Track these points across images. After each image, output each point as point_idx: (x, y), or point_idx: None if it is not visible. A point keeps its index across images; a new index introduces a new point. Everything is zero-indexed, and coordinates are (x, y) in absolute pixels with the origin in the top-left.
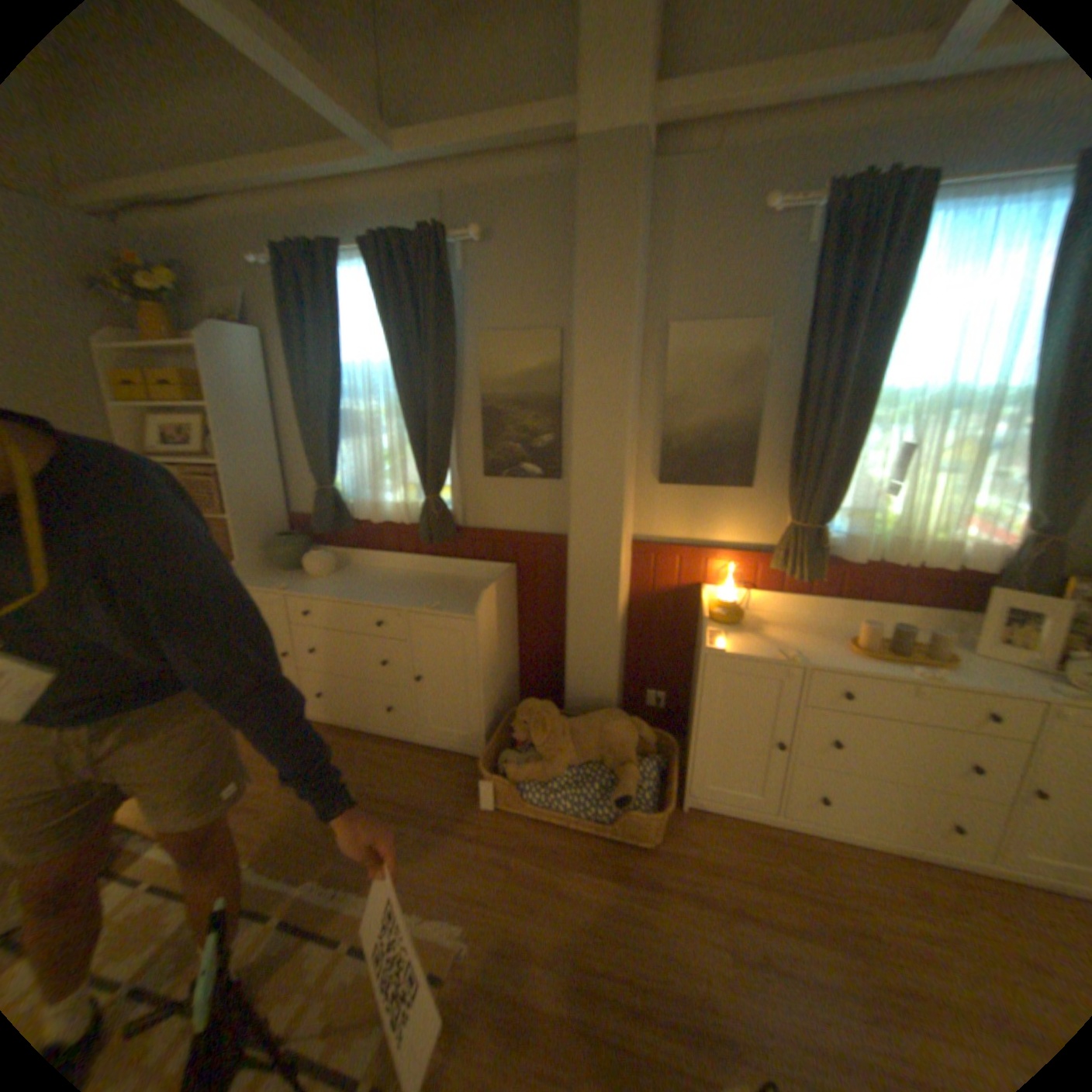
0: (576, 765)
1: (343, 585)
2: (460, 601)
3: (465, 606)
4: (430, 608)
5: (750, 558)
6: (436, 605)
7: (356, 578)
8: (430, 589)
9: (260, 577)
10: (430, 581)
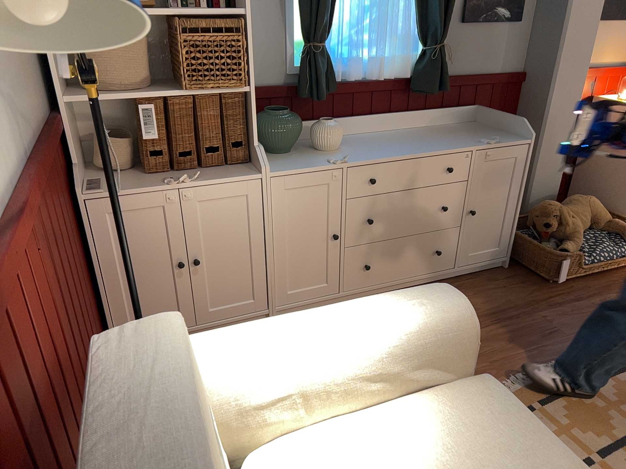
0: (584, 233)
1: (375, 147)
2: (489, 135)
3: (504, 136)
4: (491, 142)
5: (622, 71)
6: (497, 138)
7: (365, 142)
8: (445, 135)
9: (276, 161)
10: (426, 131)
